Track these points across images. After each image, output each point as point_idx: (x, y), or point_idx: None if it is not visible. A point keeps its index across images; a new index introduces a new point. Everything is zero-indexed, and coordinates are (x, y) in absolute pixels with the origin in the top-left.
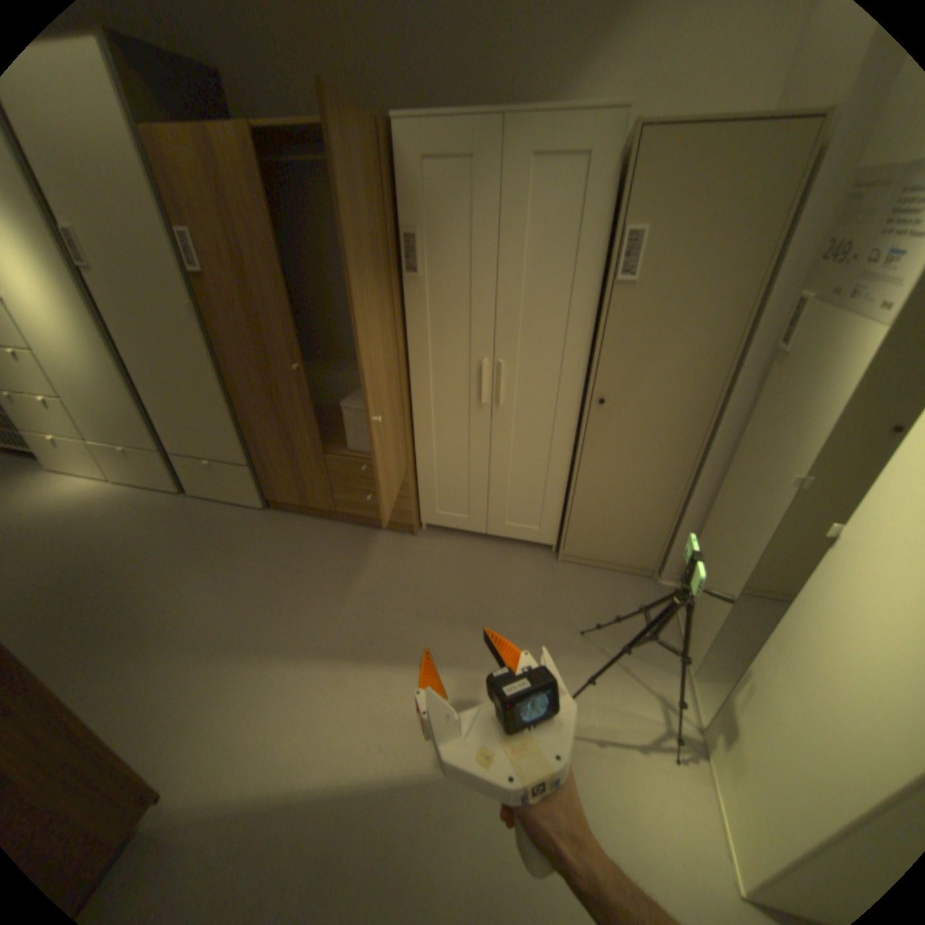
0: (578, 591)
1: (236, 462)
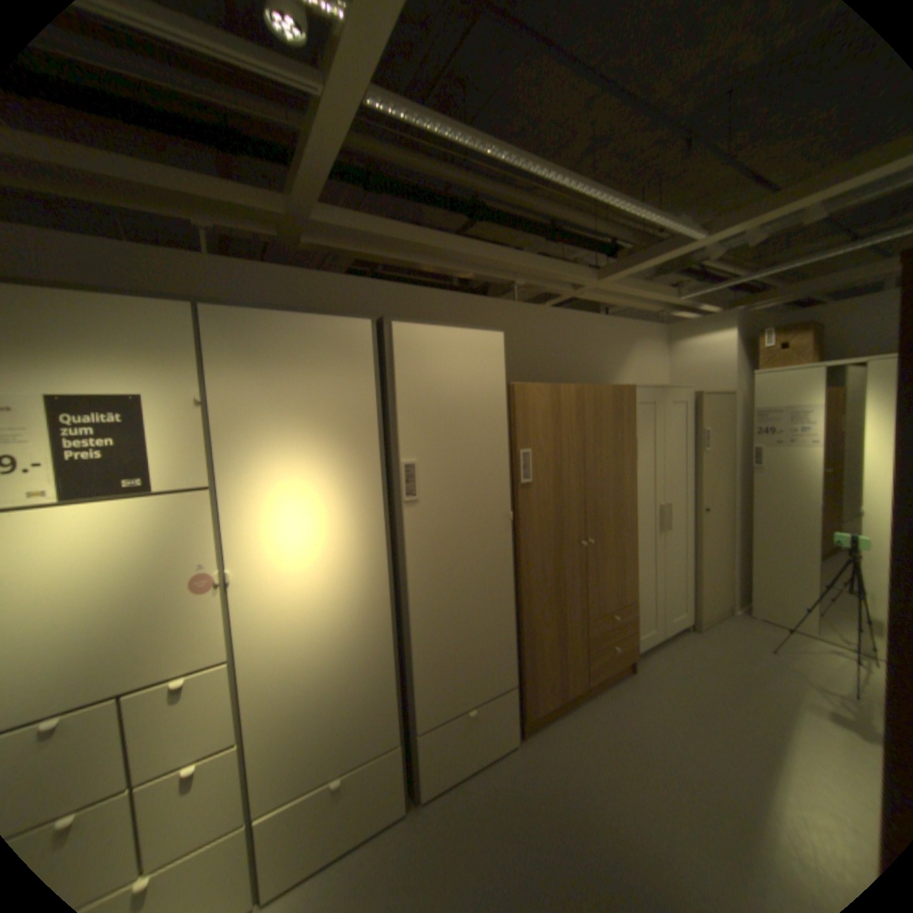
0: (734, 640)
1: (508, 688)
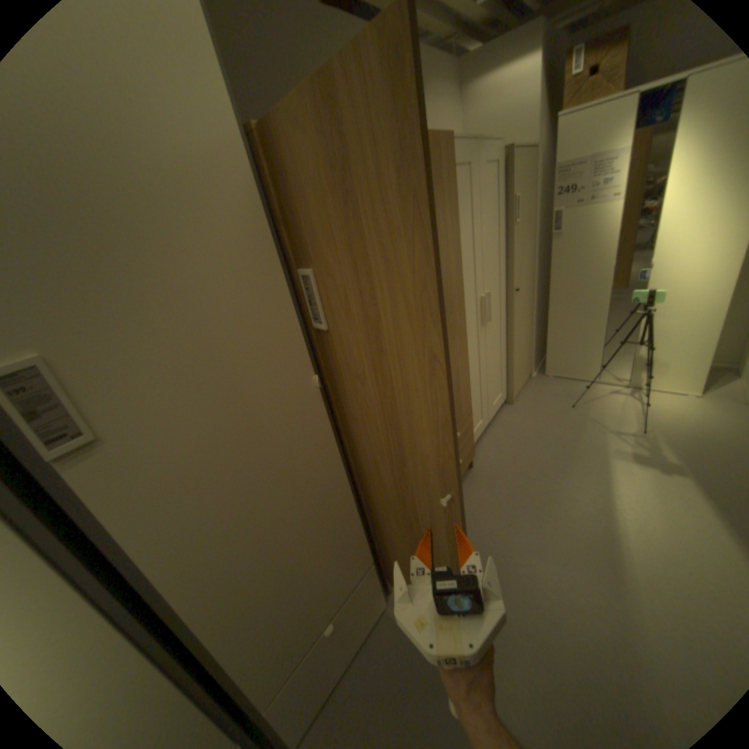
0: (538, 403)
1: (362, 573)
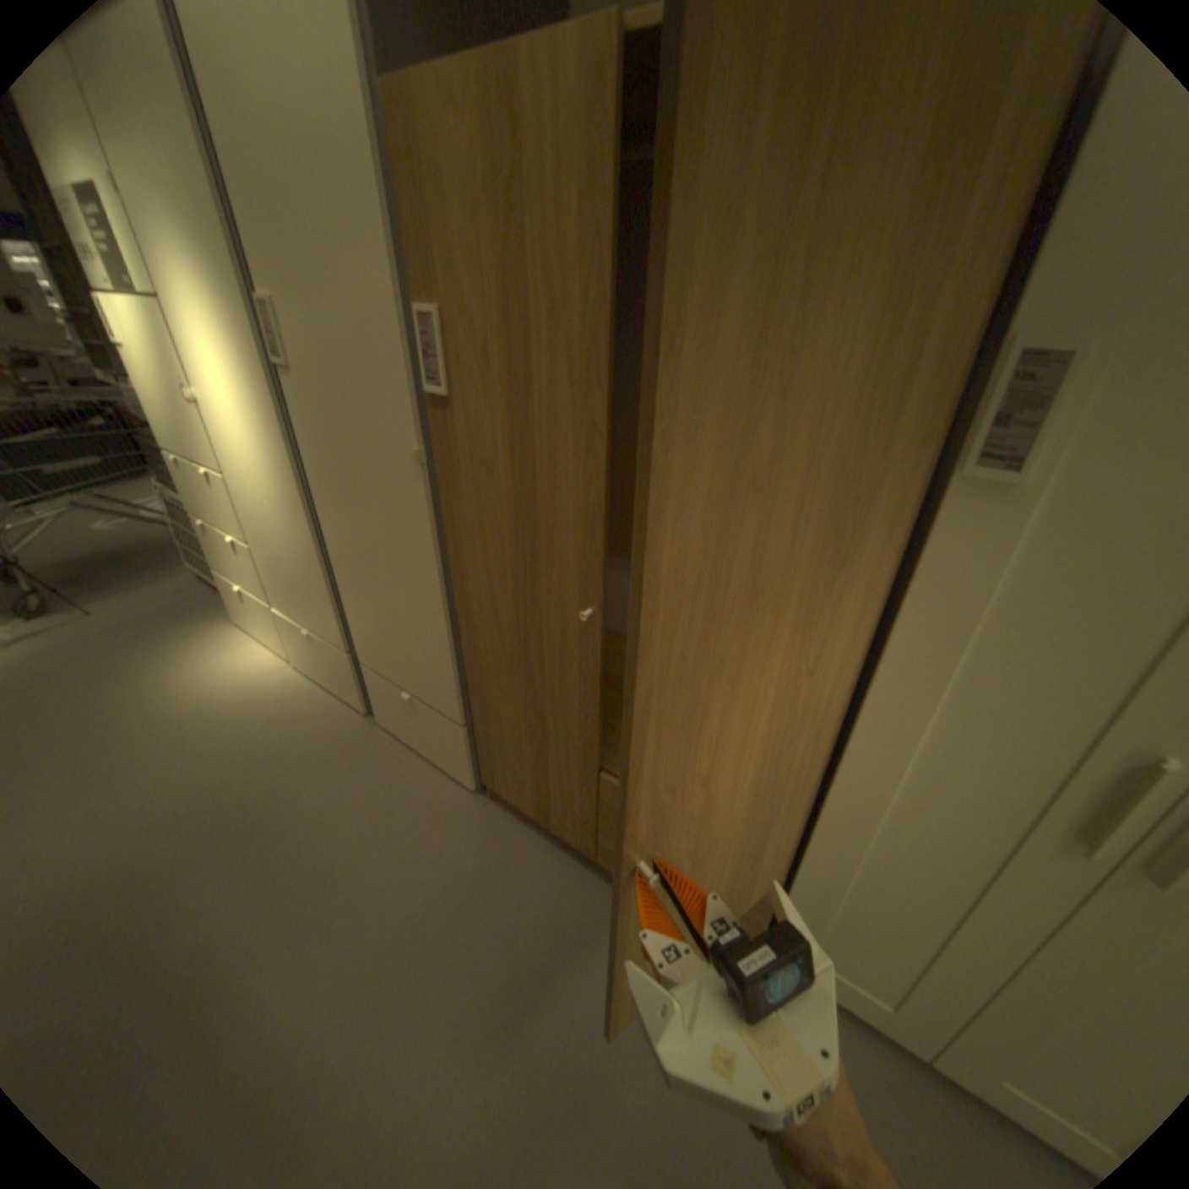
0: None
1: (449, 714)
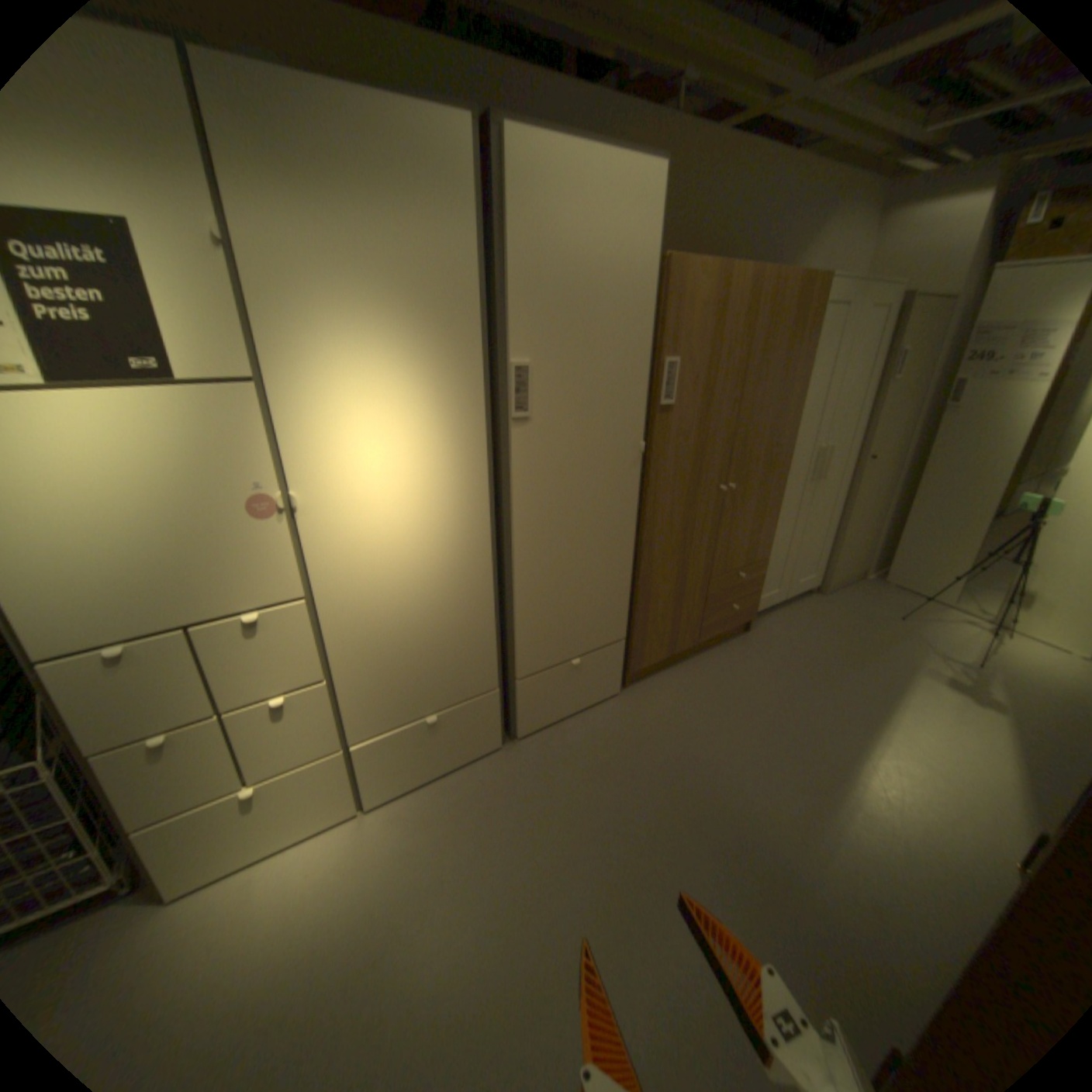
0: (861, 604)
1: (615, 639)
